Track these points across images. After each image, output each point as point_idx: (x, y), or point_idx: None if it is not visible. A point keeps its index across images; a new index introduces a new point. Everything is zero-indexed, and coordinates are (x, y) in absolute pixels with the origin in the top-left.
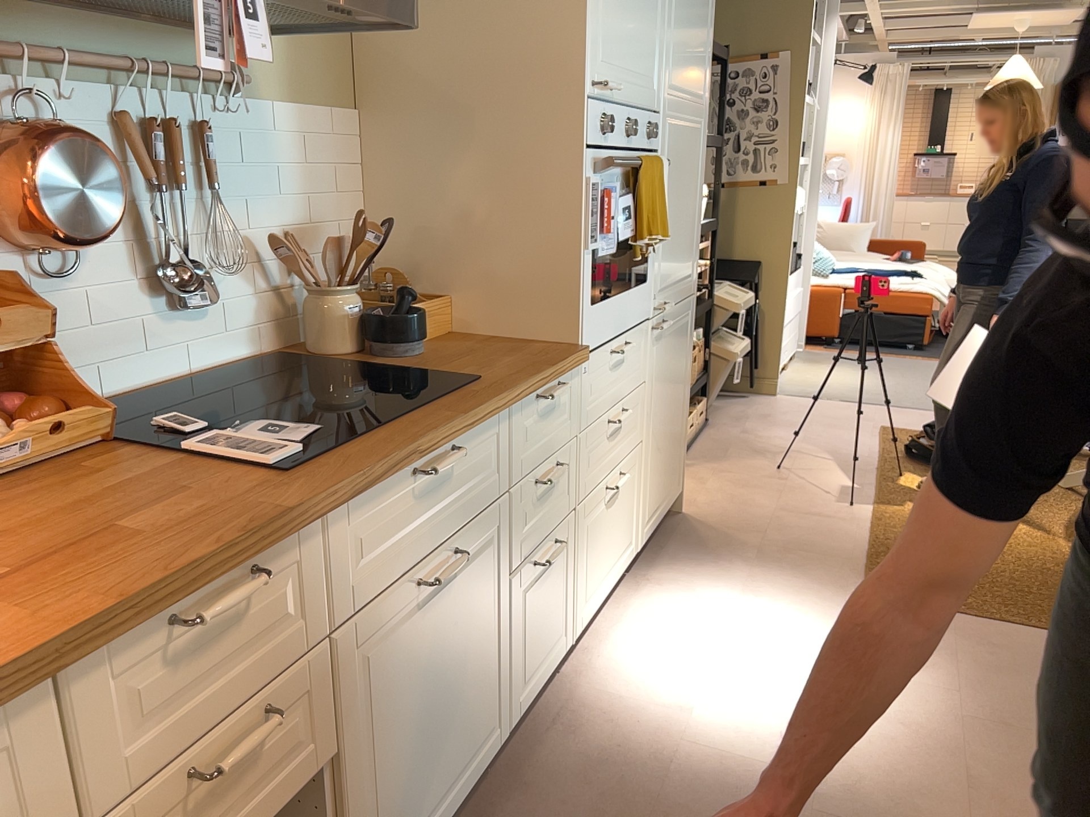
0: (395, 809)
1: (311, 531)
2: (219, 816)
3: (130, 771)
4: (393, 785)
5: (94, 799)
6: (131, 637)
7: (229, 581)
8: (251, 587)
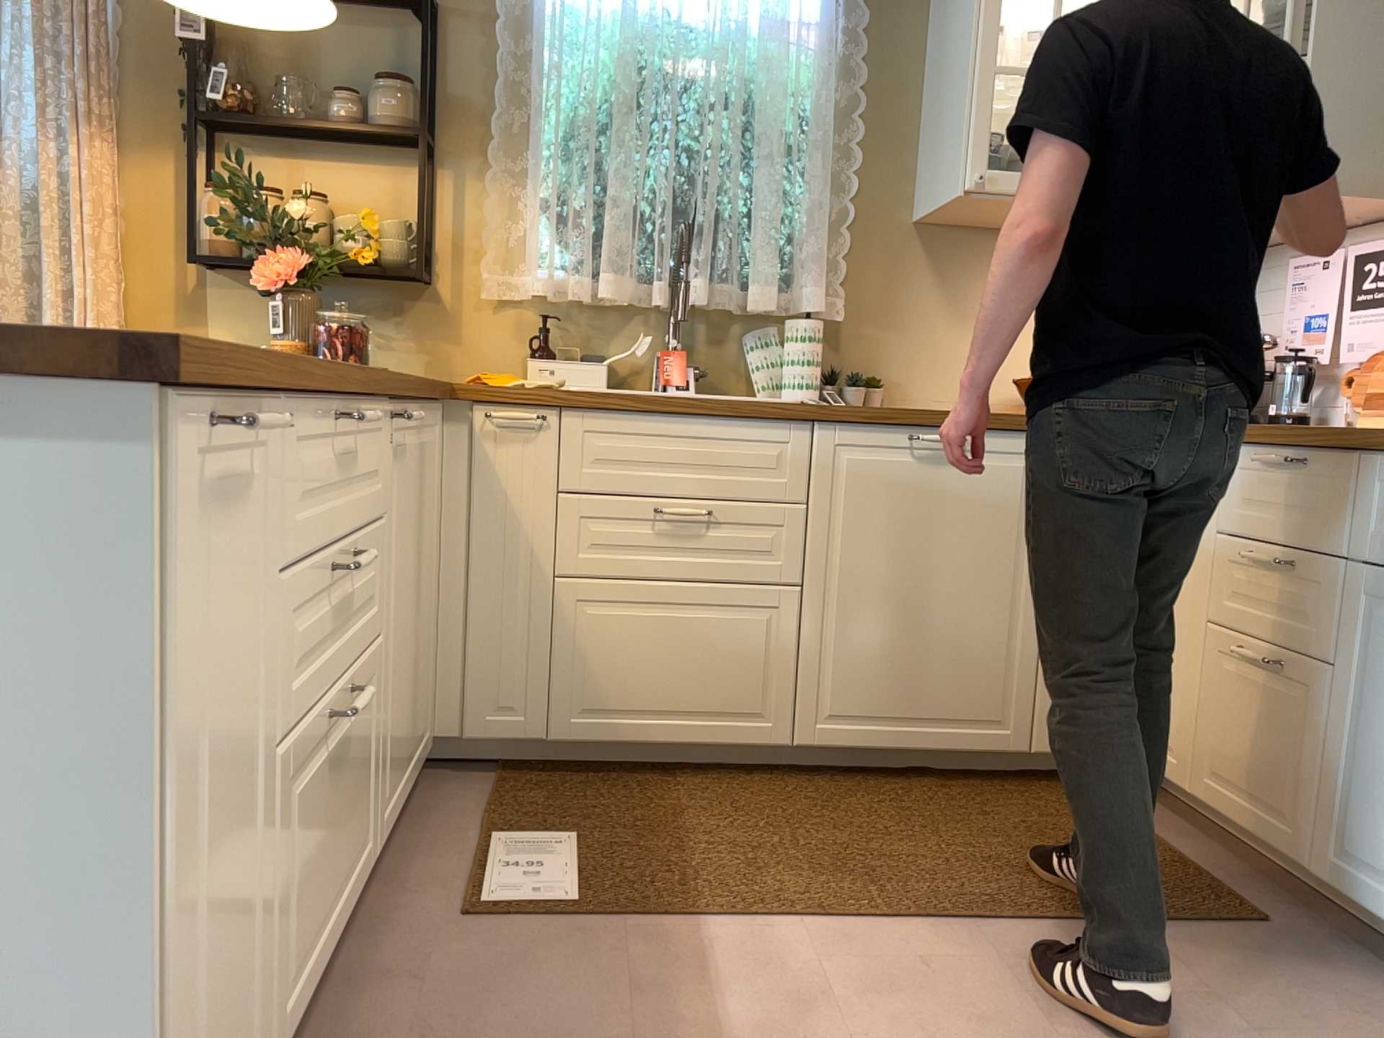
0: (1379, 816)
1: (1353, 464)
2: (1264, 603)
3: (1239, 523)
4: (1382, 788)
5: (1226, 520)
6: (1251, 452)
7: (1297, 459)
8: (1283, 459)
